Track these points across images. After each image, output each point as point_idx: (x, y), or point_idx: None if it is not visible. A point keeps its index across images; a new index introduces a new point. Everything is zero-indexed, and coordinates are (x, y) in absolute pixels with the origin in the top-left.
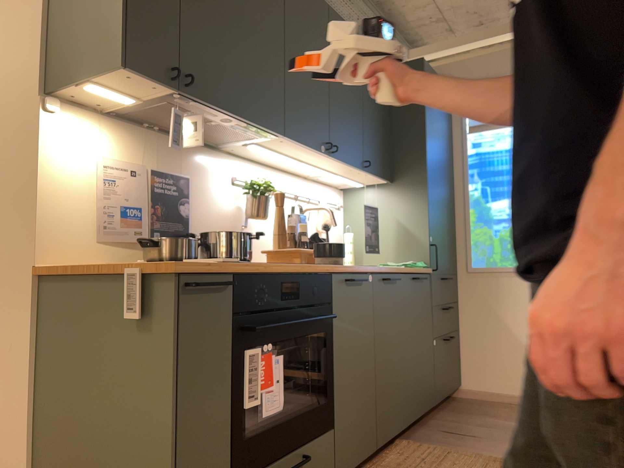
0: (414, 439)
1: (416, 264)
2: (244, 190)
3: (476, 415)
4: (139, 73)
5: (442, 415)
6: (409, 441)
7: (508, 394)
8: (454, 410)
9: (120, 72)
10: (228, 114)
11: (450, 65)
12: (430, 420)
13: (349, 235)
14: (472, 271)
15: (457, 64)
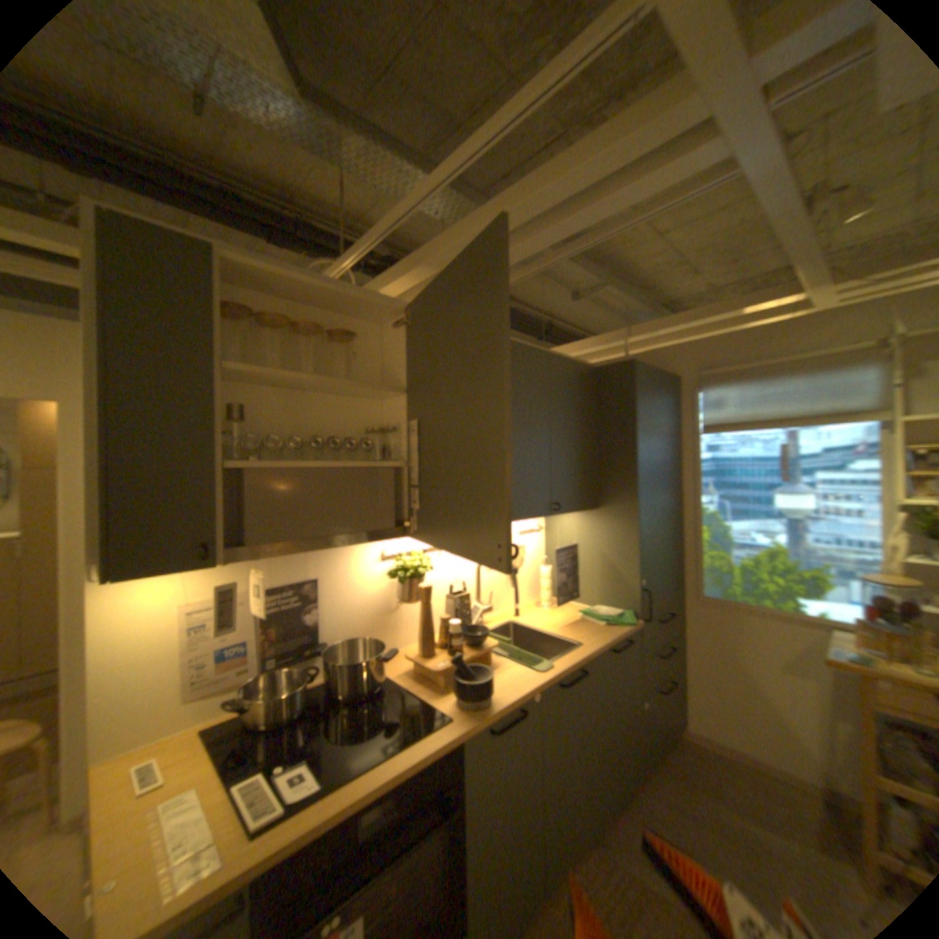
0: (610, 845)
1: (622, 619)
2: (392, 574)
3: (700, 792)
4: (144, 573)
5: (657, 785)
6: (603, 850)
7: (748, 758)
8: (673, 774)
9: (115, 579)
10: (319, 550)
11: (681, 345)
12: (639, 797)
13: (545, 570)
14: (704, 601)
15: (690, 343)
